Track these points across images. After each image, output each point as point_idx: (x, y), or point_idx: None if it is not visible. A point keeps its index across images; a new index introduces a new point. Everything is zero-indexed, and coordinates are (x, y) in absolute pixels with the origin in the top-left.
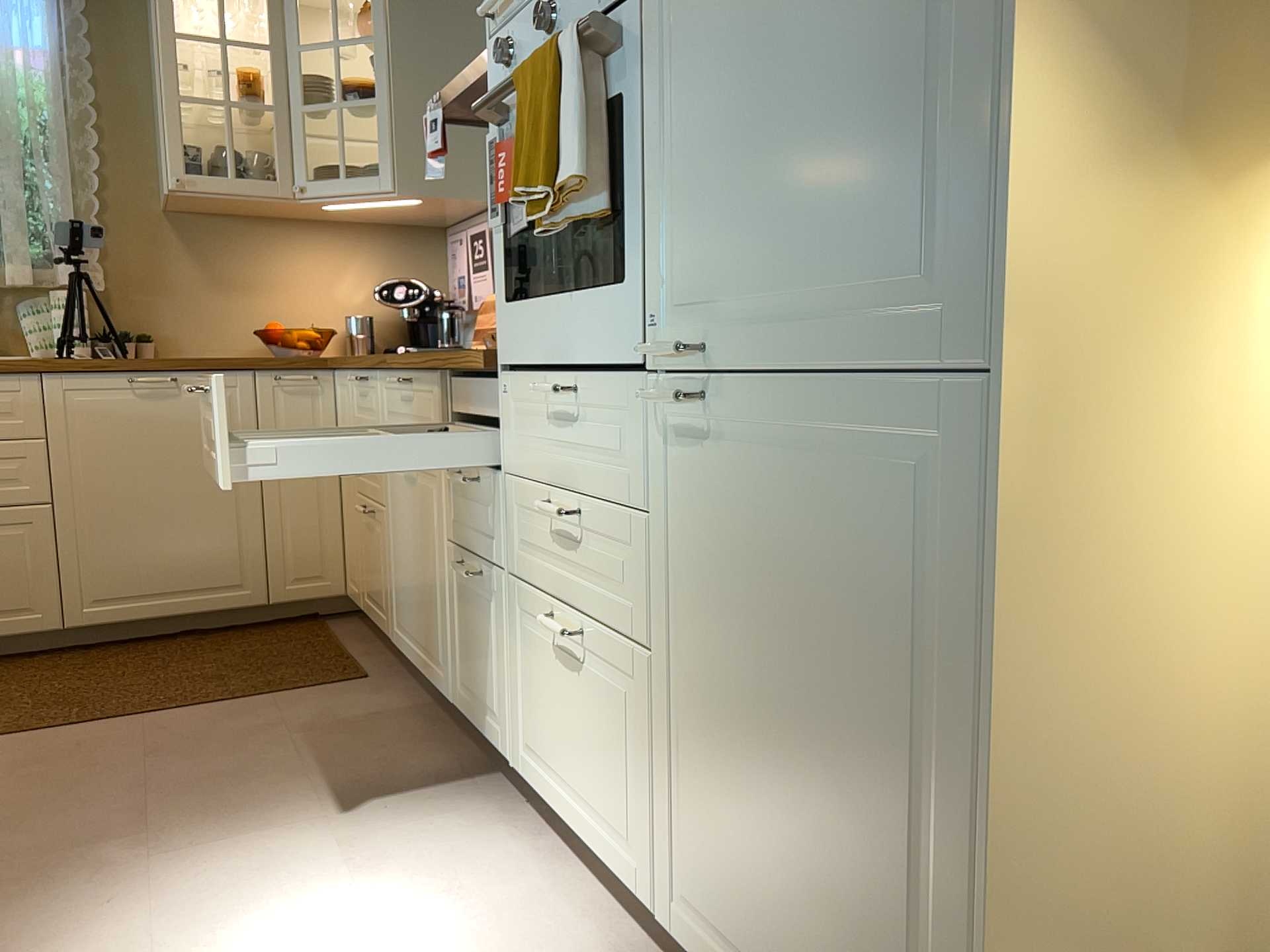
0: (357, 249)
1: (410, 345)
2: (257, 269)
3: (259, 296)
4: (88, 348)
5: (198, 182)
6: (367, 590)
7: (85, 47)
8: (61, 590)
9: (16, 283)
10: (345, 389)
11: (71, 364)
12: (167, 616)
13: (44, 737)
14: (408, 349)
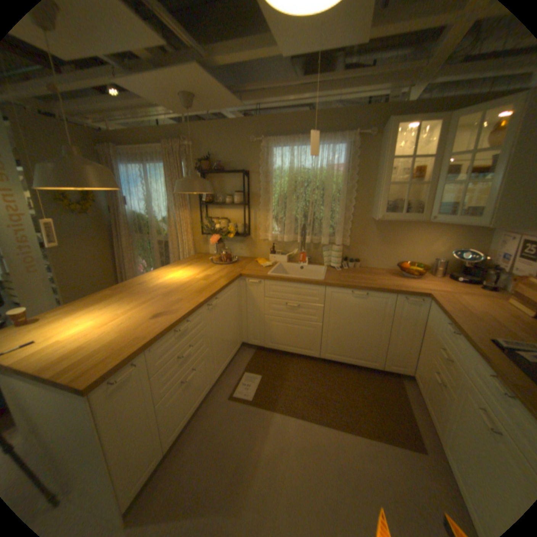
0: (448, 231)
1: (466, 278)
2: (402, 238)
3: (400, 247)
4: (340, 264)
5: (390, 216)
6: (430, 400)
7: (357, 161)
8: (321, 347)
9: (323, 244)
10: (439, 315)
11: (335, 285)
12: (349, 364)
13: (309, 426)
14: (465, 281)
